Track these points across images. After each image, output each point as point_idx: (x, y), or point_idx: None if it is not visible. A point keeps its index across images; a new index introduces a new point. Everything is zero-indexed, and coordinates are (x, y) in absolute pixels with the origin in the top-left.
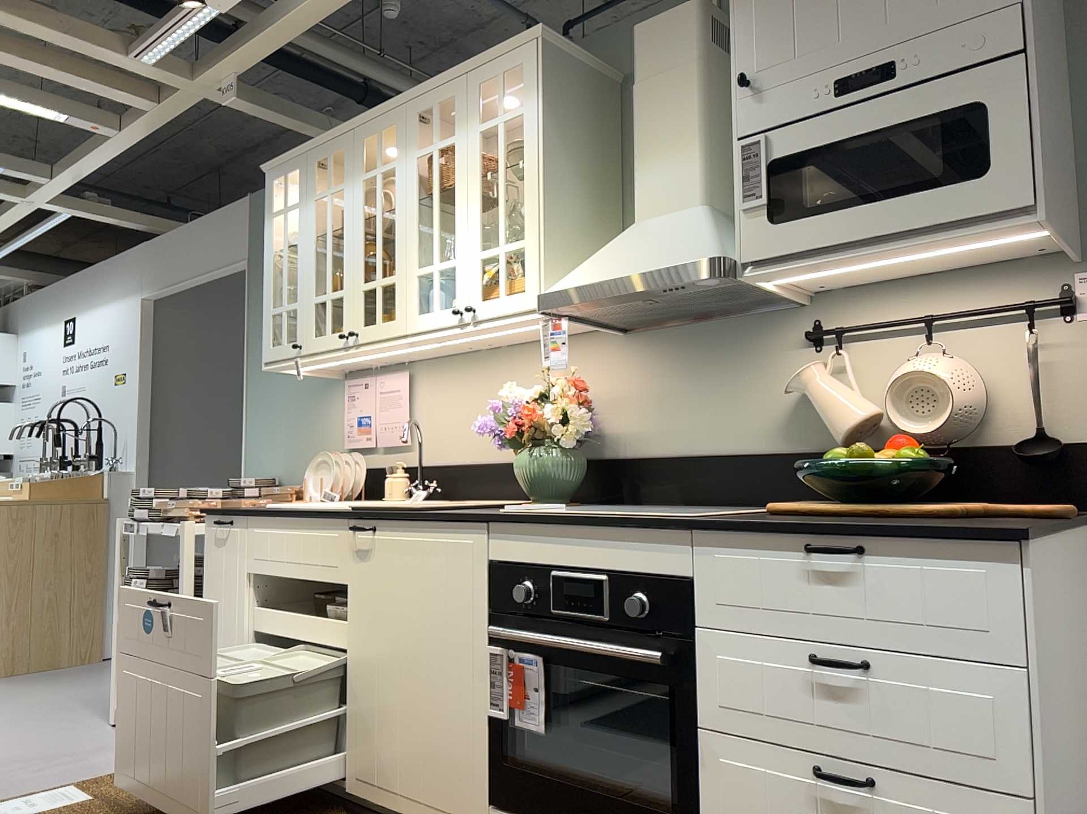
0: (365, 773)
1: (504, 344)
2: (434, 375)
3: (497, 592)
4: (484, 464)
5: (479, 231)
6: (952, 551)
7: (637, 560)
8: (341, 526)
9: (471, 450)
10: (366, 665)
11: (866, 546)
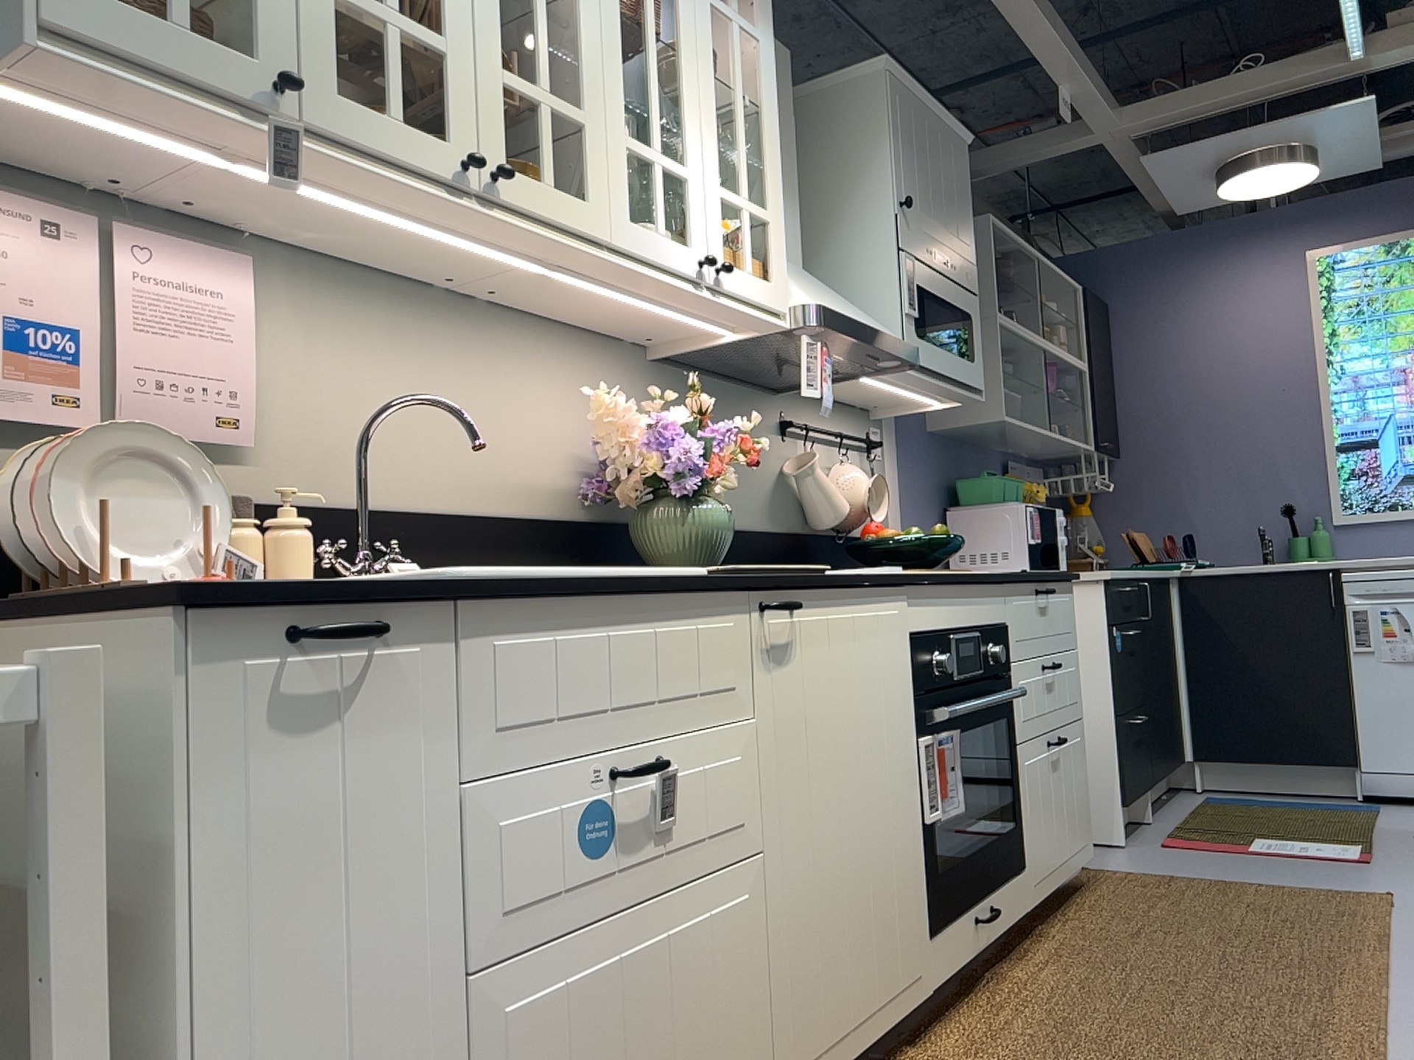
0: (809, 1045)
1: (489, 300)
2: (315, 297)
3: (920, 669)
4: (456, 515)
5: (719, 156)
6: (1065, 588)
7: (988, 612)
8: (736, 606)
9: (422, 483)
10: (799, 852)
11: (1050, 588)
